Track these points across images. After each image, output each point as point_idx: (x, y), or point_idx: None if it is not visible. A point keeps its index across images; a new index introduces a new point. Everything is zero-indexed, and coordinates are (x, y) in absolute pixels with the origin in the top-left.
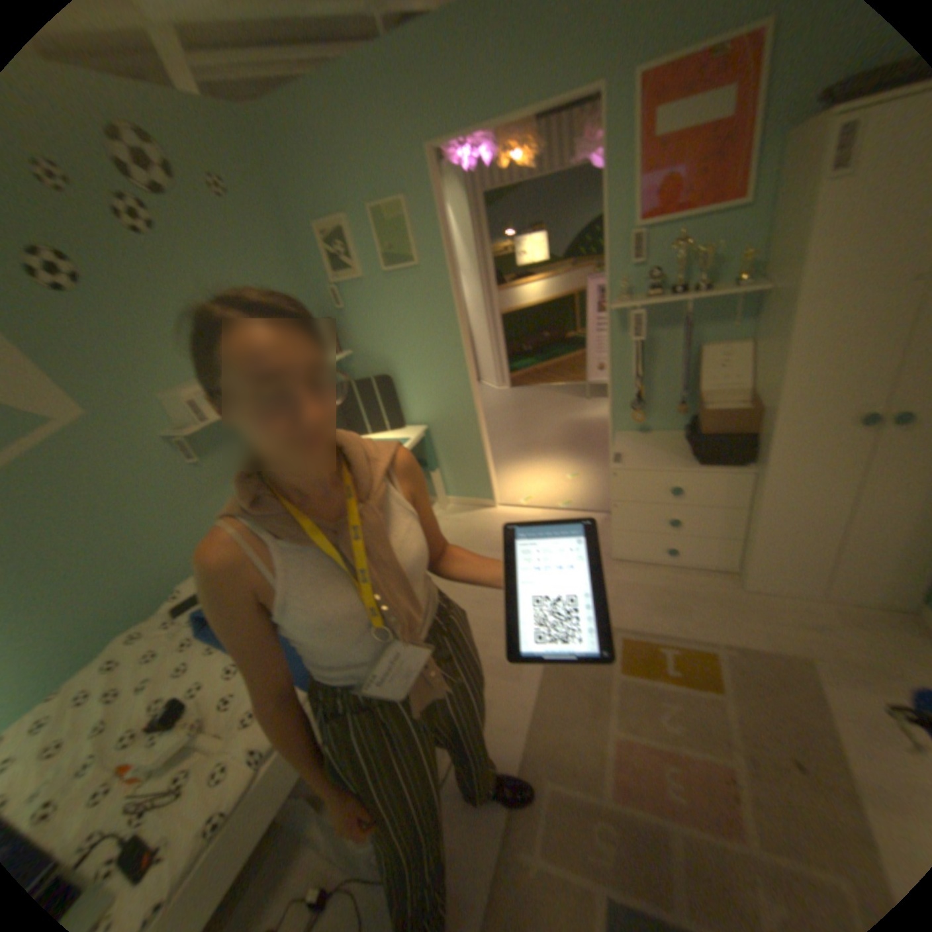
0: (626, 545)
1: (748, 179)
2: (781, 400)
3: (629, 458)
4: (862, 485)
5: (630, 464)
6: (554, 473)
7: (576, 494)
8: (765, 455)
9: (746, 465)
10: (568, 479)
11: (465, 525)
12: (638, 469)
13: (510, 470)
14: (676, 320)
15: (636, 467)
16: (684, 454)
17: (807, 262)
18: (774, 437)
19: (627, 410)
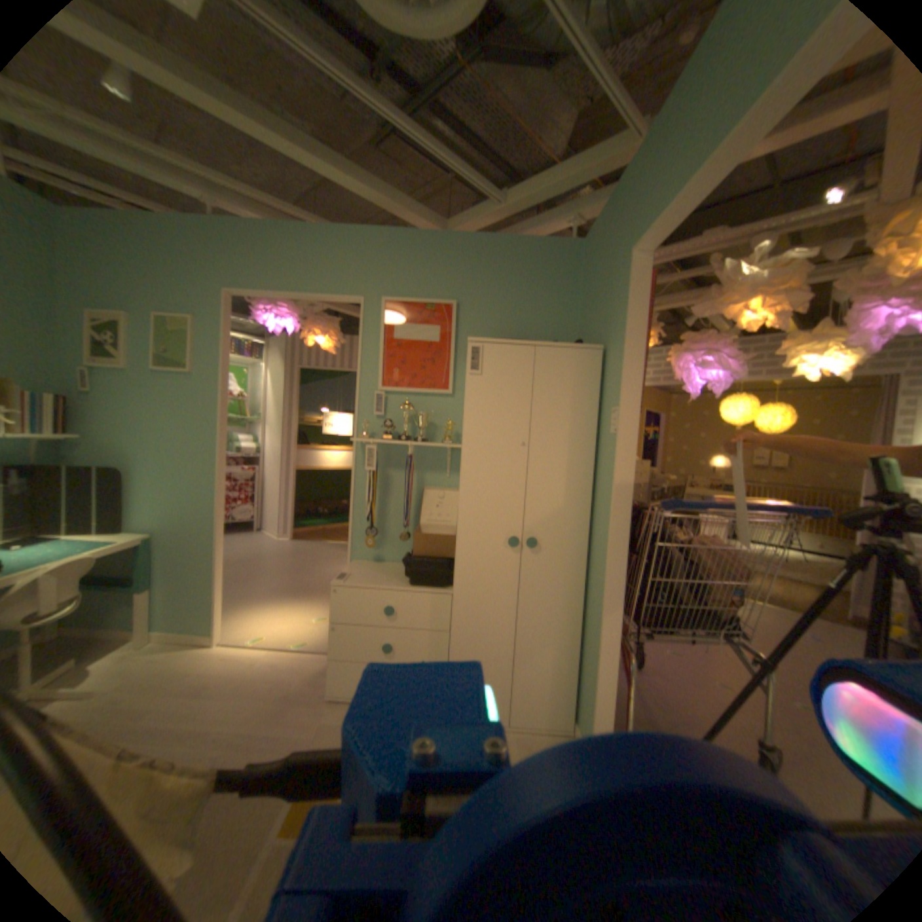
0: (340, 683)
1: (448, 381)
2: (458, 522)
3: (352, 579)
4: (517, 603)
5: (351, 583)
6: (300, 618)
7: (315, 639)
8: (453, 574)
9: (445, 588)
10: (312, 625)
11: (159, 669)
12: (357, 588)
13: (251, 613)
14: (406, 467)
15: (355, 586)
16: (402, 579)
17: (464, 422)
18: (456, 555)
19: (365, 540)
